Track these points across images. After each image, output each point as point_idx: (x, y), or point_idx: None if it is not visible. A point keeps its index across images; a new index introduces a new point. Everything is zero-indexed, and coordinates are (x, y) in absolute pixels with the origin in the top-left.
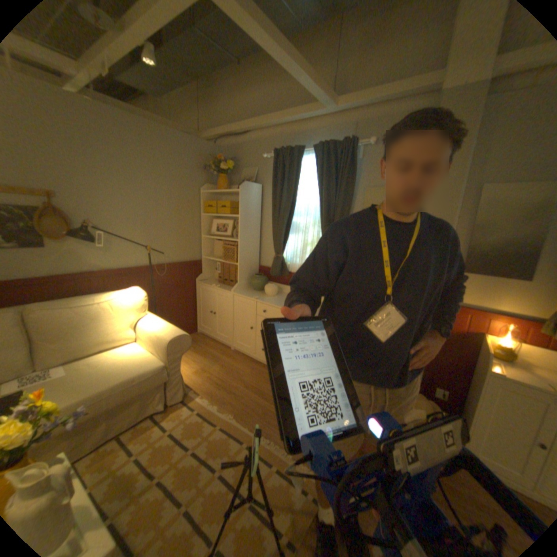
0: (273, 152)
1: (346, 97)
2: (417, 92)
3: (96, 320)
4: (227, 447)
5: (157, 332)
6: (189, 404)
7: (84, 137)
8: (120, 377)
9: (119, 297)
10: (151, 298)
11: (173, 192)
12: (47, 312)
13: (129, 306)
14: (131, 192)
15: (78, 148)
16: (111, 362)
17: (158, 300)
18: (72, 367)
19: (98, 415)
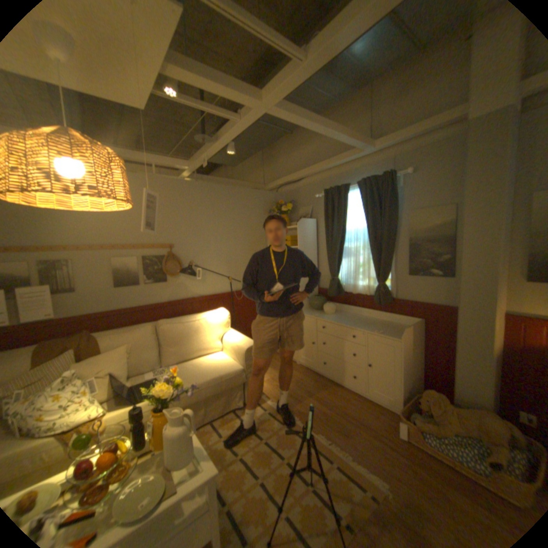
0: (323, 191)
1: (381, 139)
2: (446, 123)
3: (197, 332)
4: (293, 442)
5: (237, 342)
6: (263, 405)
7: (190, 206)
8: (213, 374)
9: (211, 315)
10: (231, 318)
11: (246, 234)
12: (169, 325)
13: (217, 323)
14: (218, 238)
15: (187, 214)
16: (207, 364)
17: (237, 320)
18: (182, 366)
19: (199, 400)
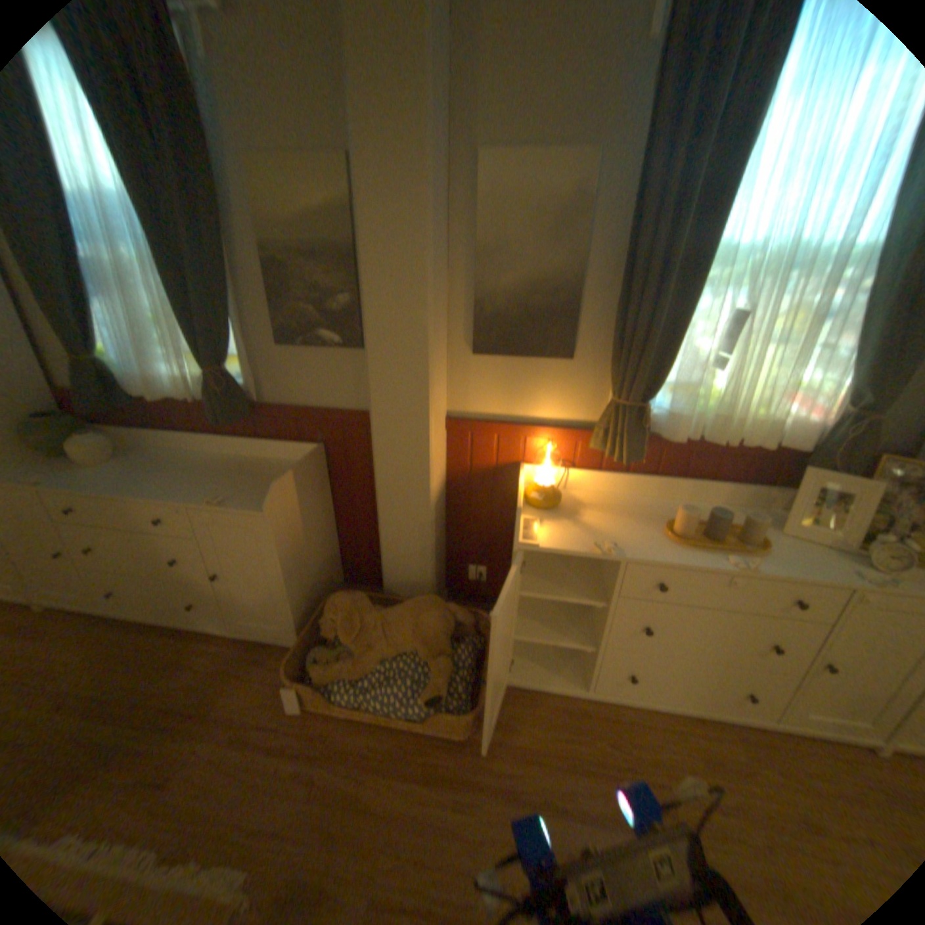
0: None
1: None
2: None
3: None
4: None
5: None
6: None
7: None
8: None
9: None
10: None
11: None
12: None
13: None
14: None
15: None
16: None
17: None
18: None
19: None
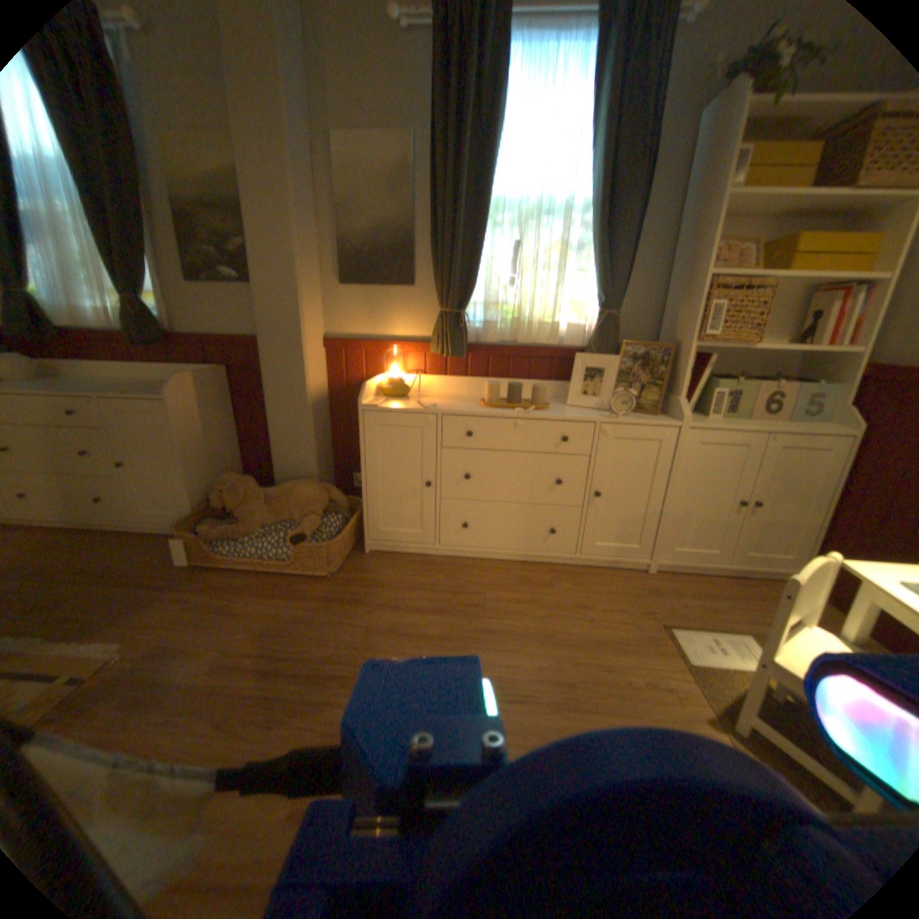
0: None
1: None
2: None
3: None
4: None
5: None
6: None
7: None
8: None
9: None
10: None
11: None
12: None
13: None
14: None
15: None
16: None
17: None
18: None
19: None
